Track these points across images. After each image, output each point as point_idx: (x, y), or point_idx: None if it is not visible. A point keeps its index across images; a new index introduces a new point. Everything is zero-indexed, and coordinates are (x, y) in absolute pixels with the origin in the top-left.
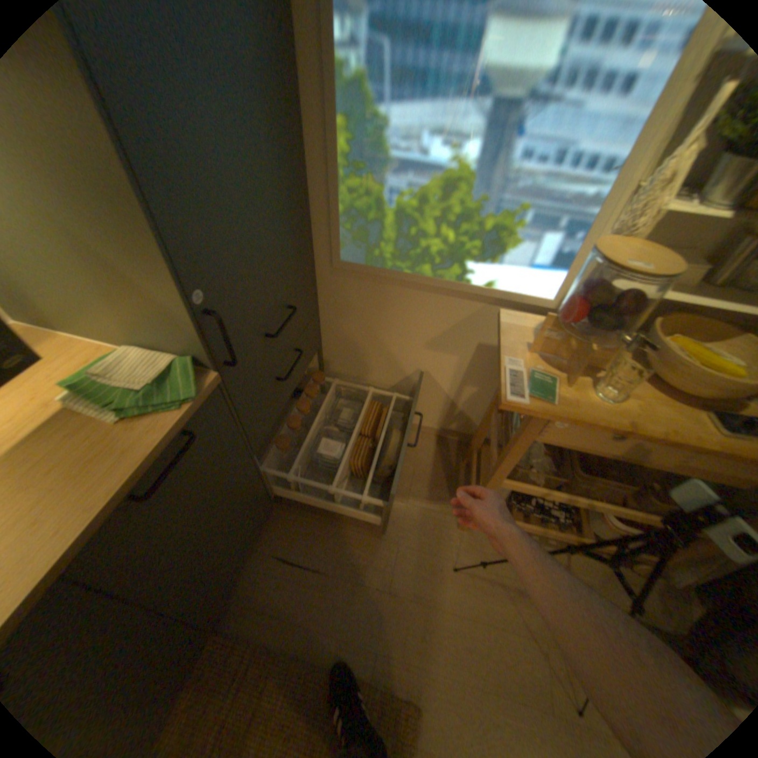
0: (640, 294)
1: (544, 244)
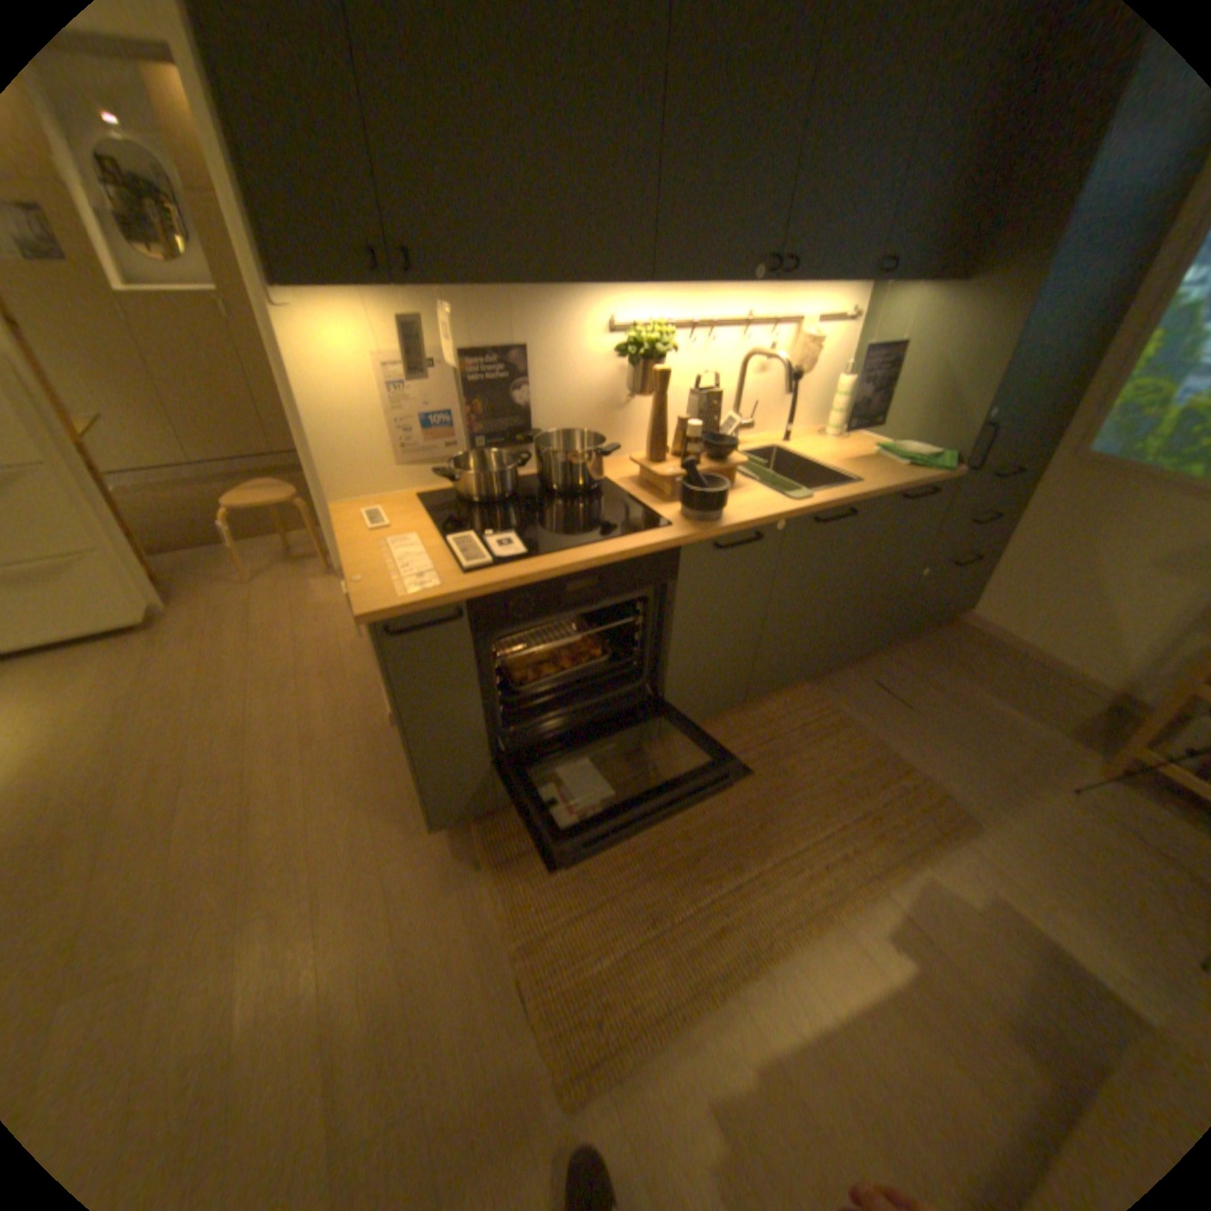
0: None
1: None
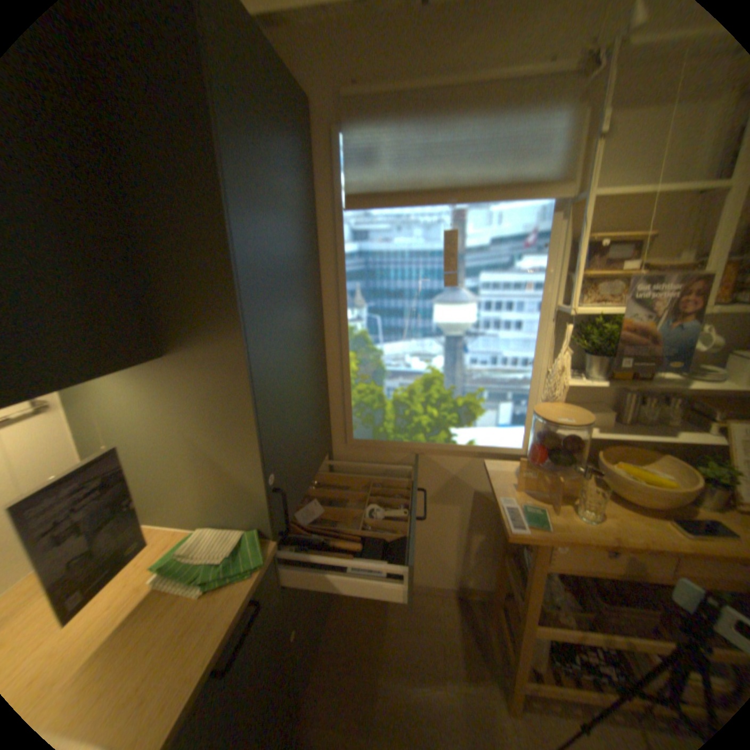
0: (577, 437)
1: (501, 410)
